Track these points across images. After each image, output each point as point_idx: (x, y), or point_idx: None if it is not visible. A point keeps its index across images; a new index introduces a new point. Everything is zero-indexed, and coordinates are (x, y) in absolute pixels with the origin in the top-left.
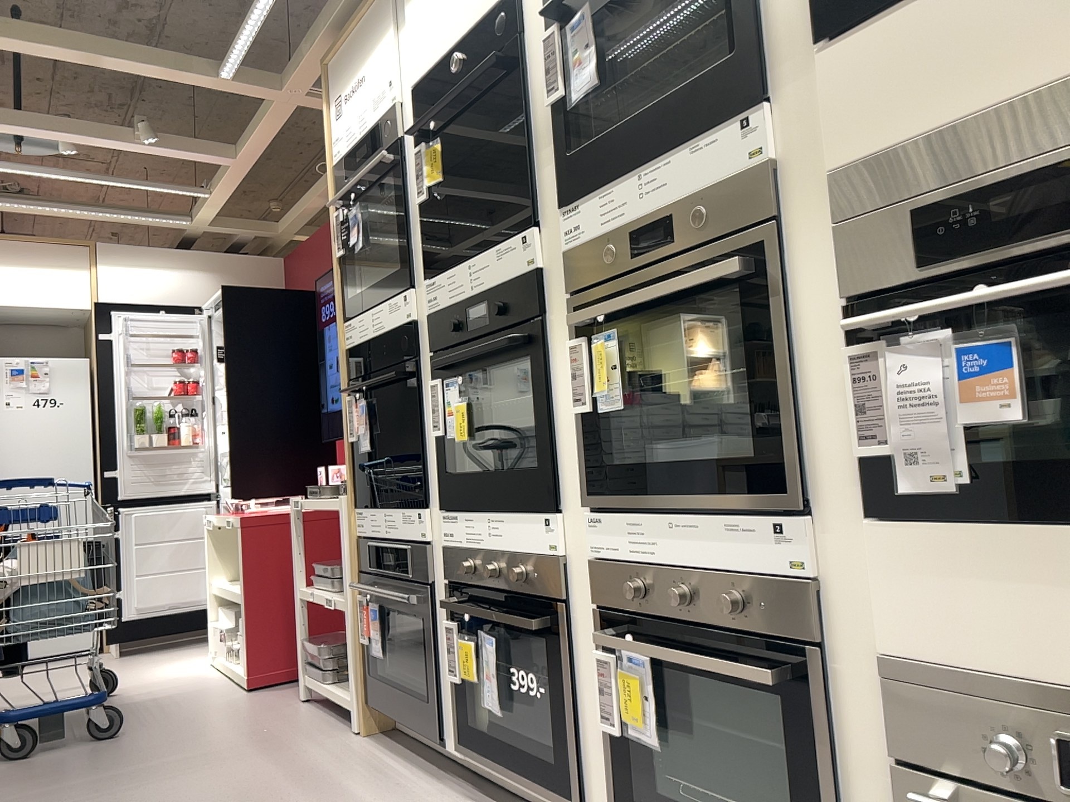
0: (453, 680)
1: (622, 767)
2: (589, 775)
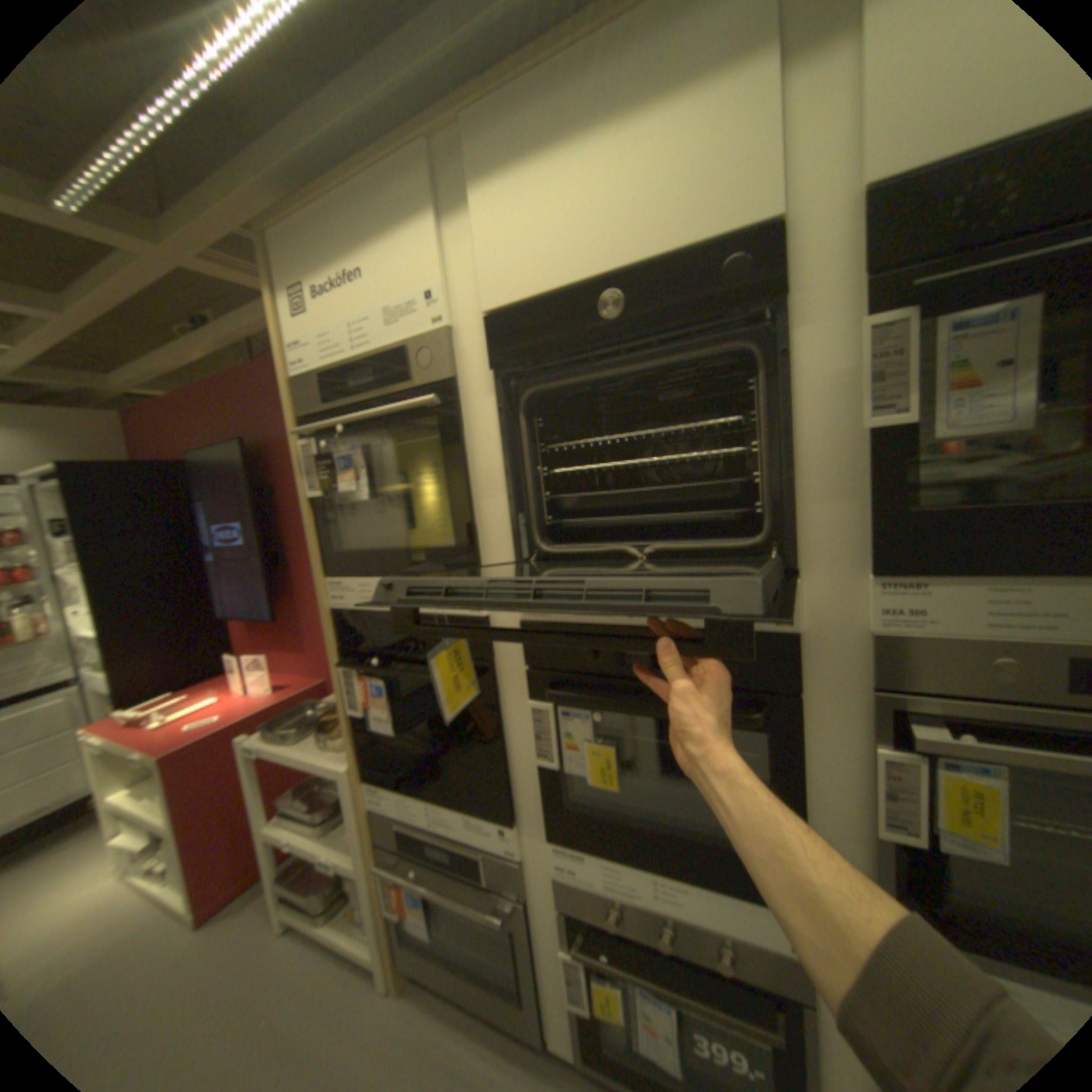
0: (579, 1012)
1: None
2: None
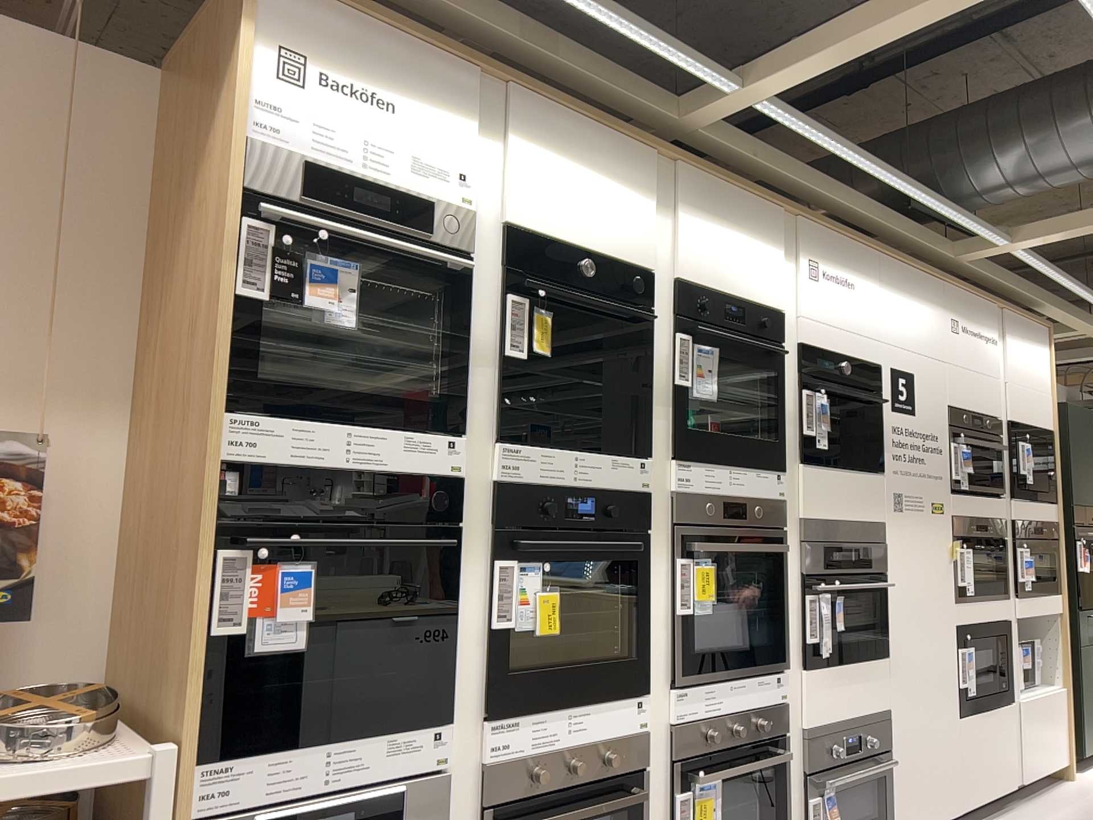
0: None
1: None
2: None
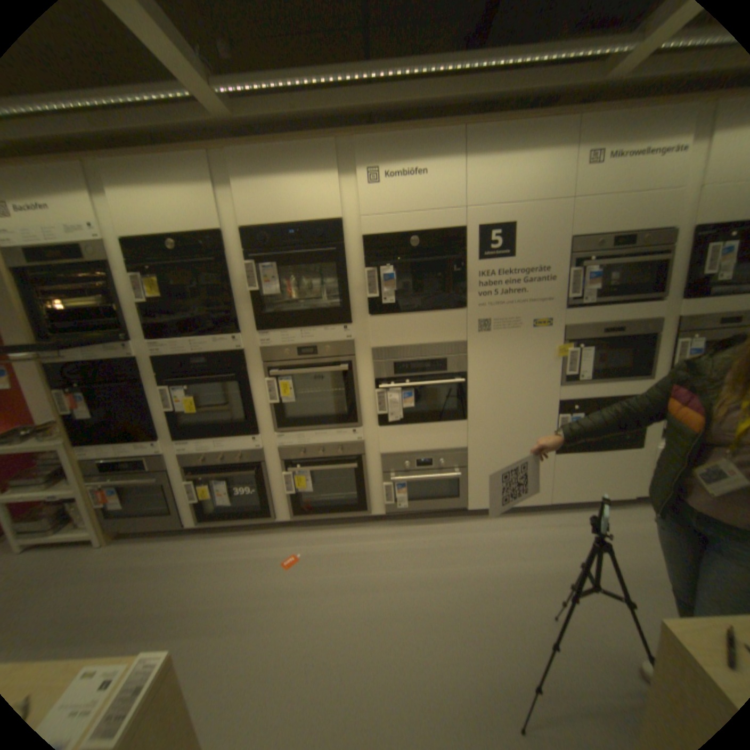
0: (192, 504)
1: (290, 502)
2: (275, 509)
